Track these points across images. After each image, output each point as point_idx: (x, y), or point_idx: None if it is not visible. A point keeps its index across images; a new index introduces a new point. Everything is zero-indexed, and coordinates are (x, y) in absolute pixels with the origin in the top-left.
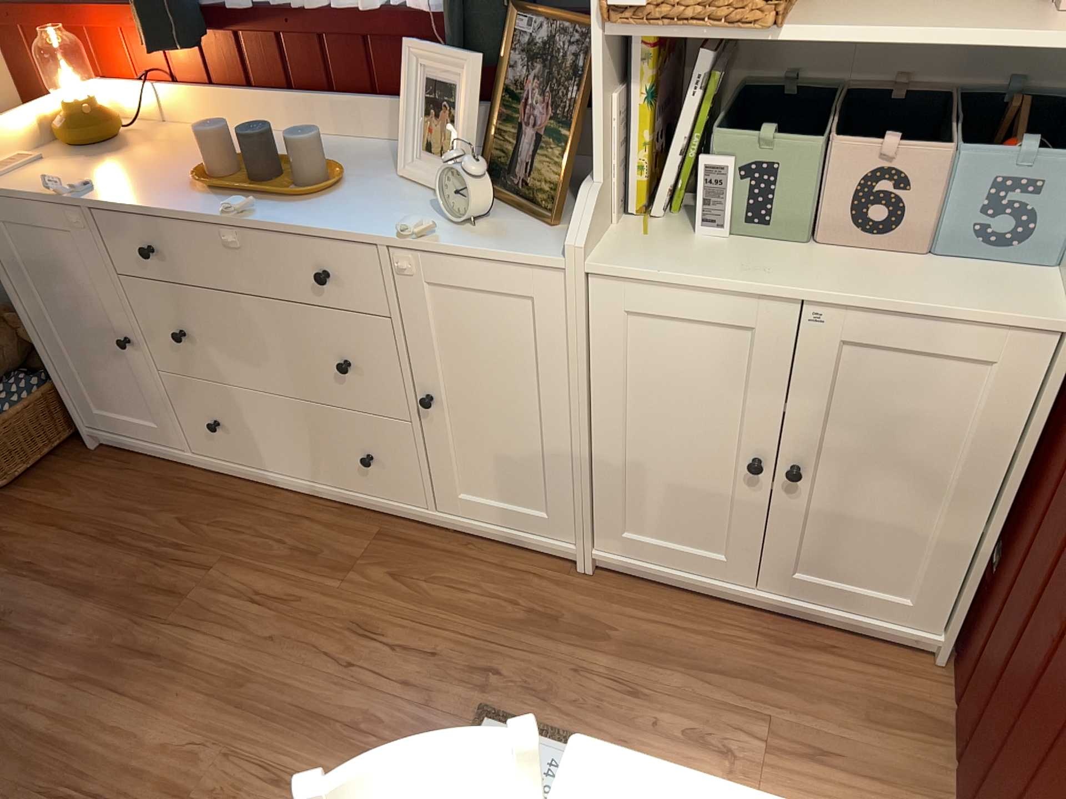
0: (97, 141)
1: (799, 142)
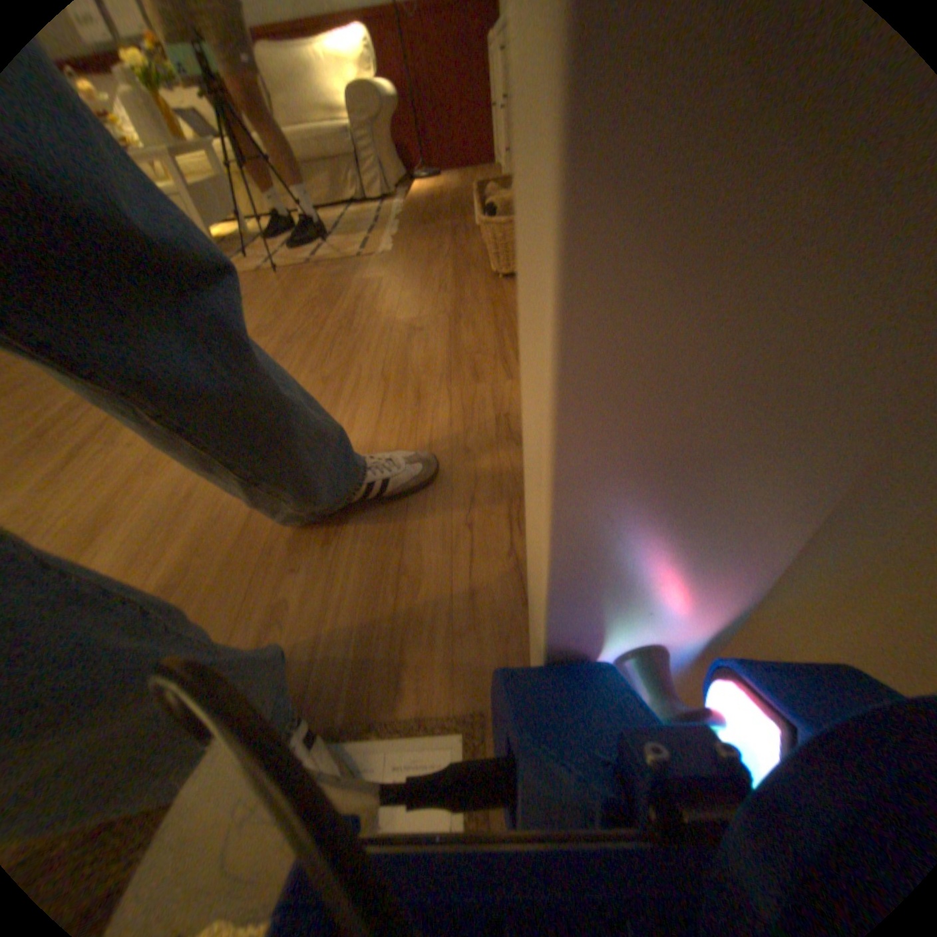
0: None
1: None
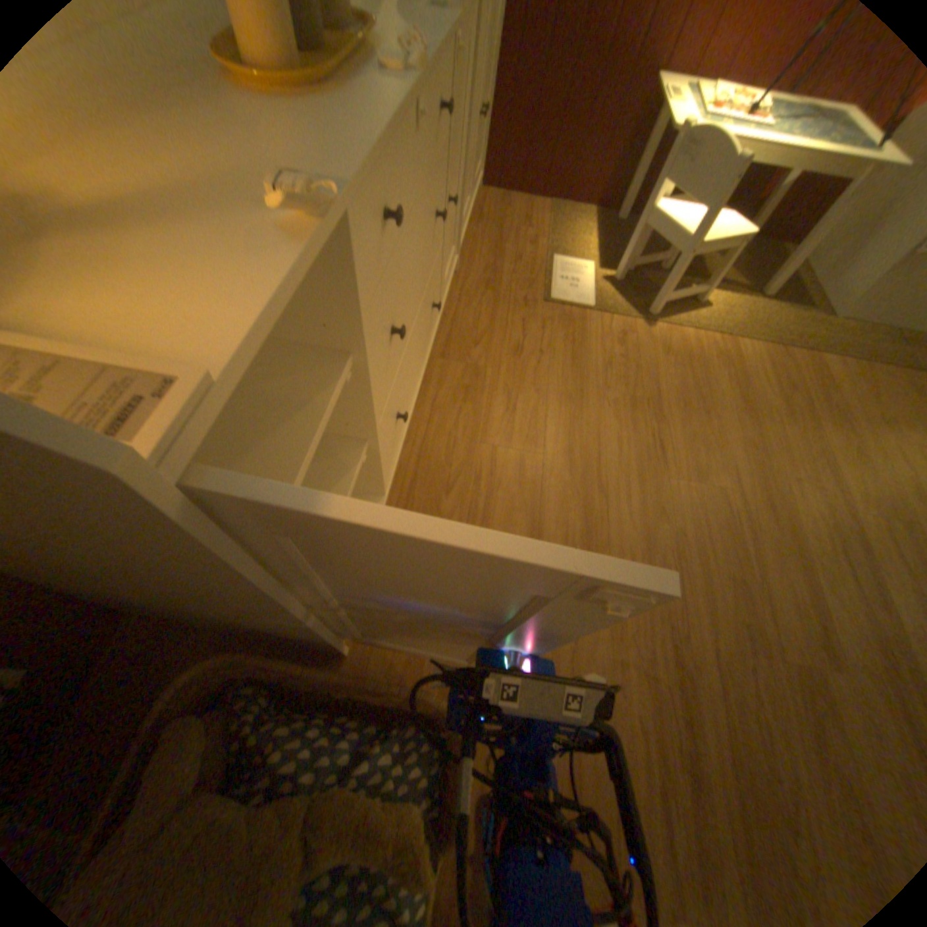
0: None
1: None
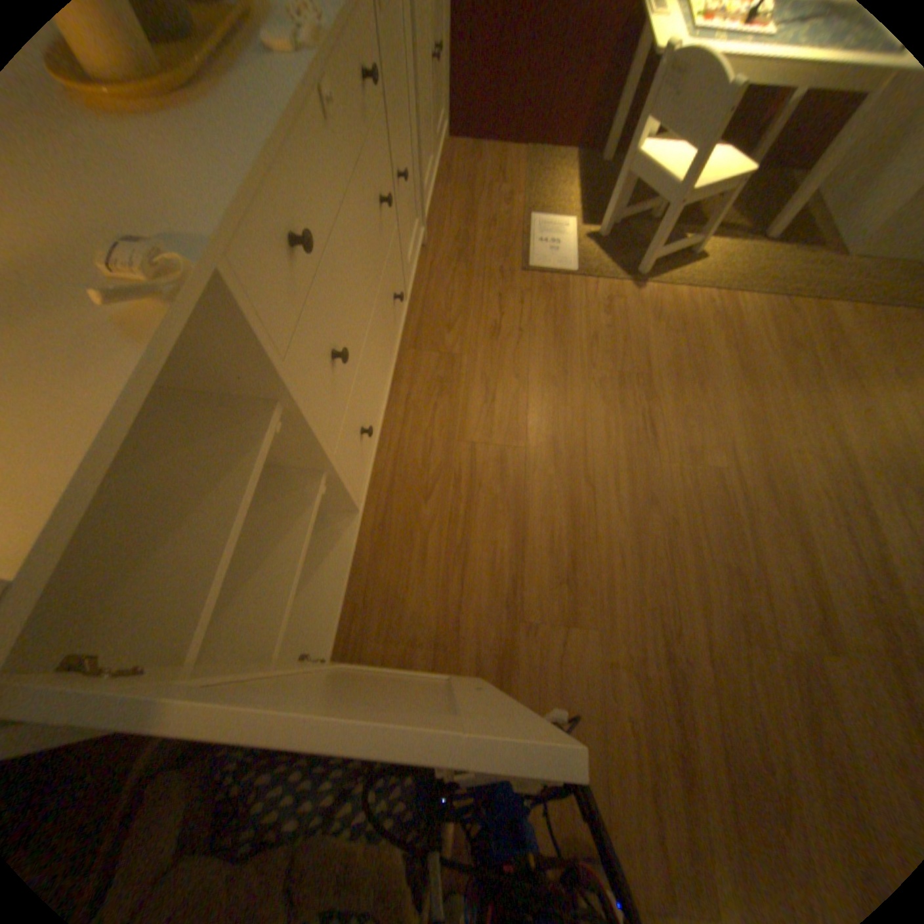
0: None
1: None
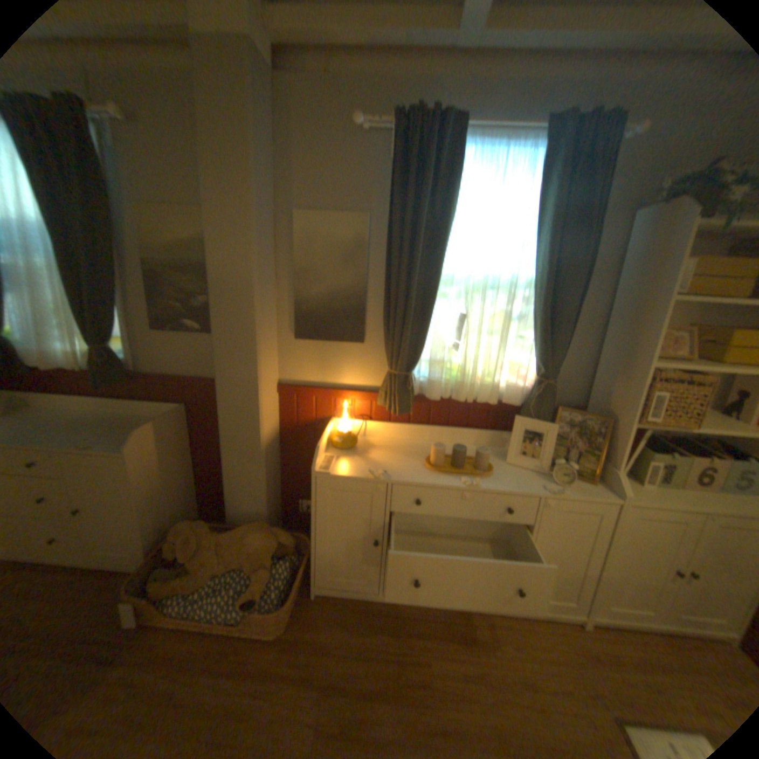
0: (350, 444)
1: (683, 456)
